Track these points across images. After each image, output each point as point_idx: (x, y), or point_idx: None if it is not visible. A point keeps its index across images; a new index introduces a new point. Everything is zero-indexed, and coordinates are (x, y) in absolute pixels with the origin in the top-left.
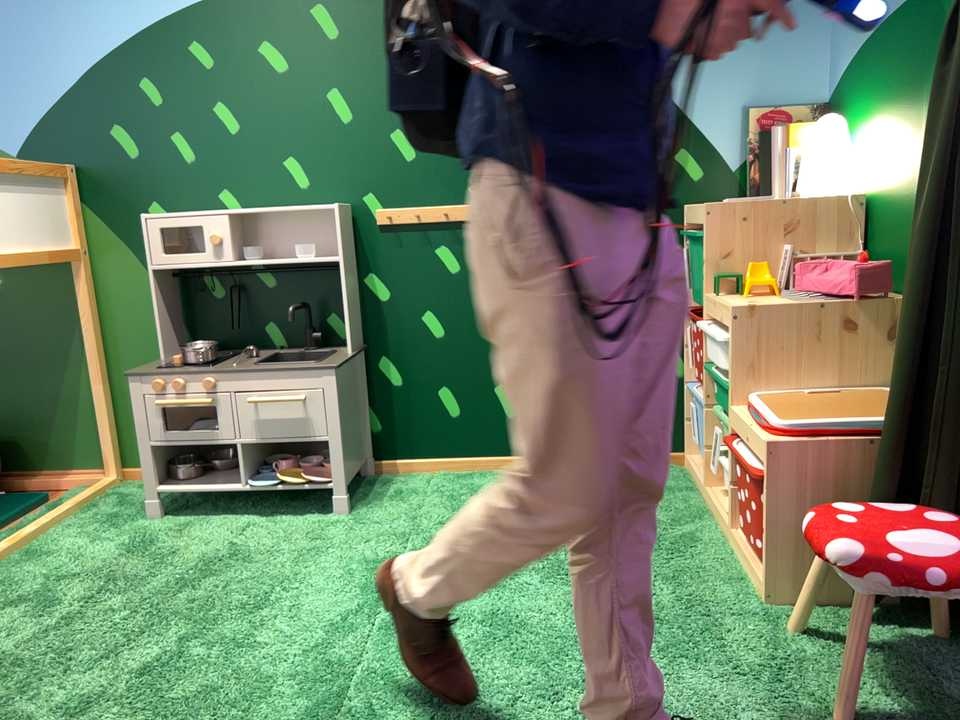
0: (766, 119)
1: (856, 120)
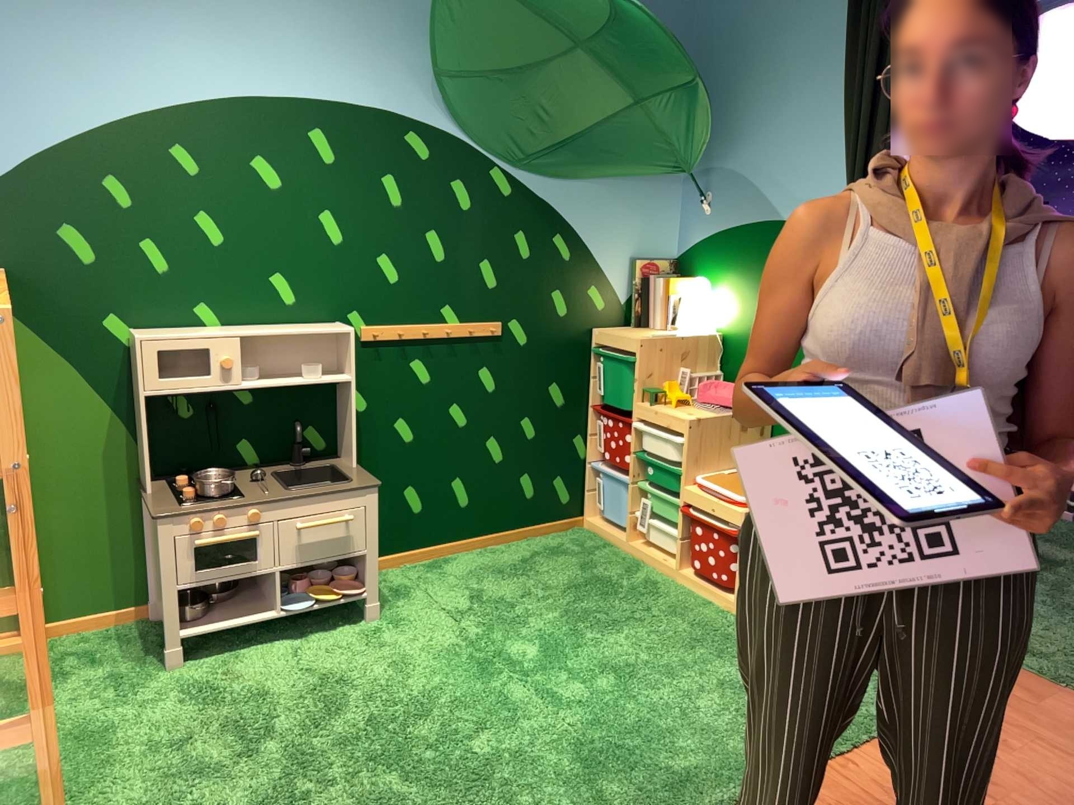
0: (643, 270)
1: (706, 282)
